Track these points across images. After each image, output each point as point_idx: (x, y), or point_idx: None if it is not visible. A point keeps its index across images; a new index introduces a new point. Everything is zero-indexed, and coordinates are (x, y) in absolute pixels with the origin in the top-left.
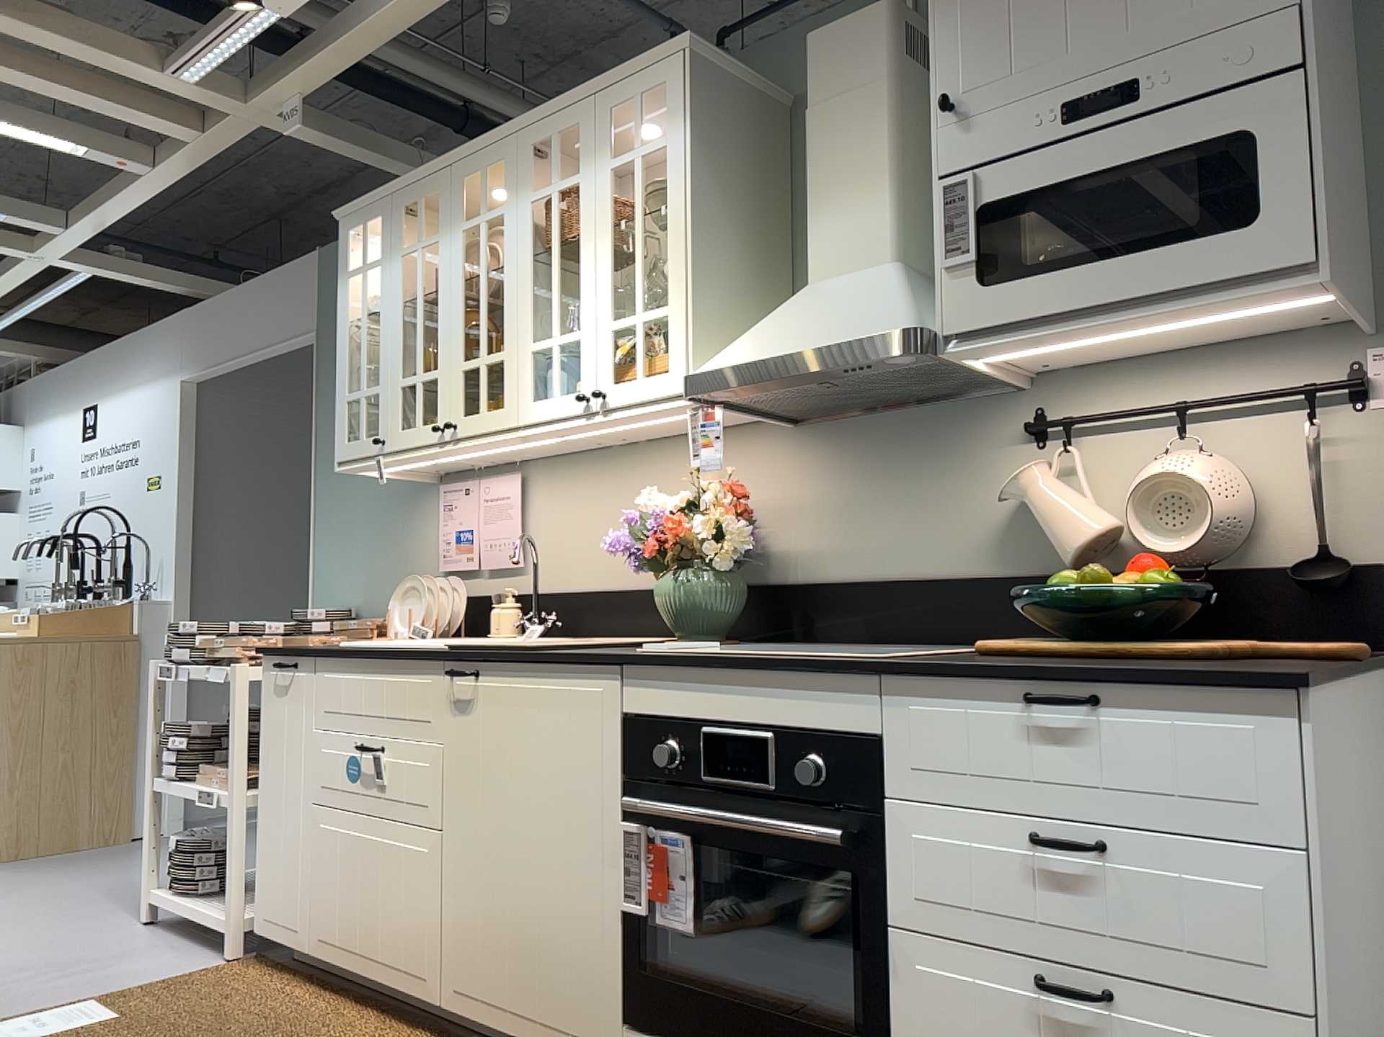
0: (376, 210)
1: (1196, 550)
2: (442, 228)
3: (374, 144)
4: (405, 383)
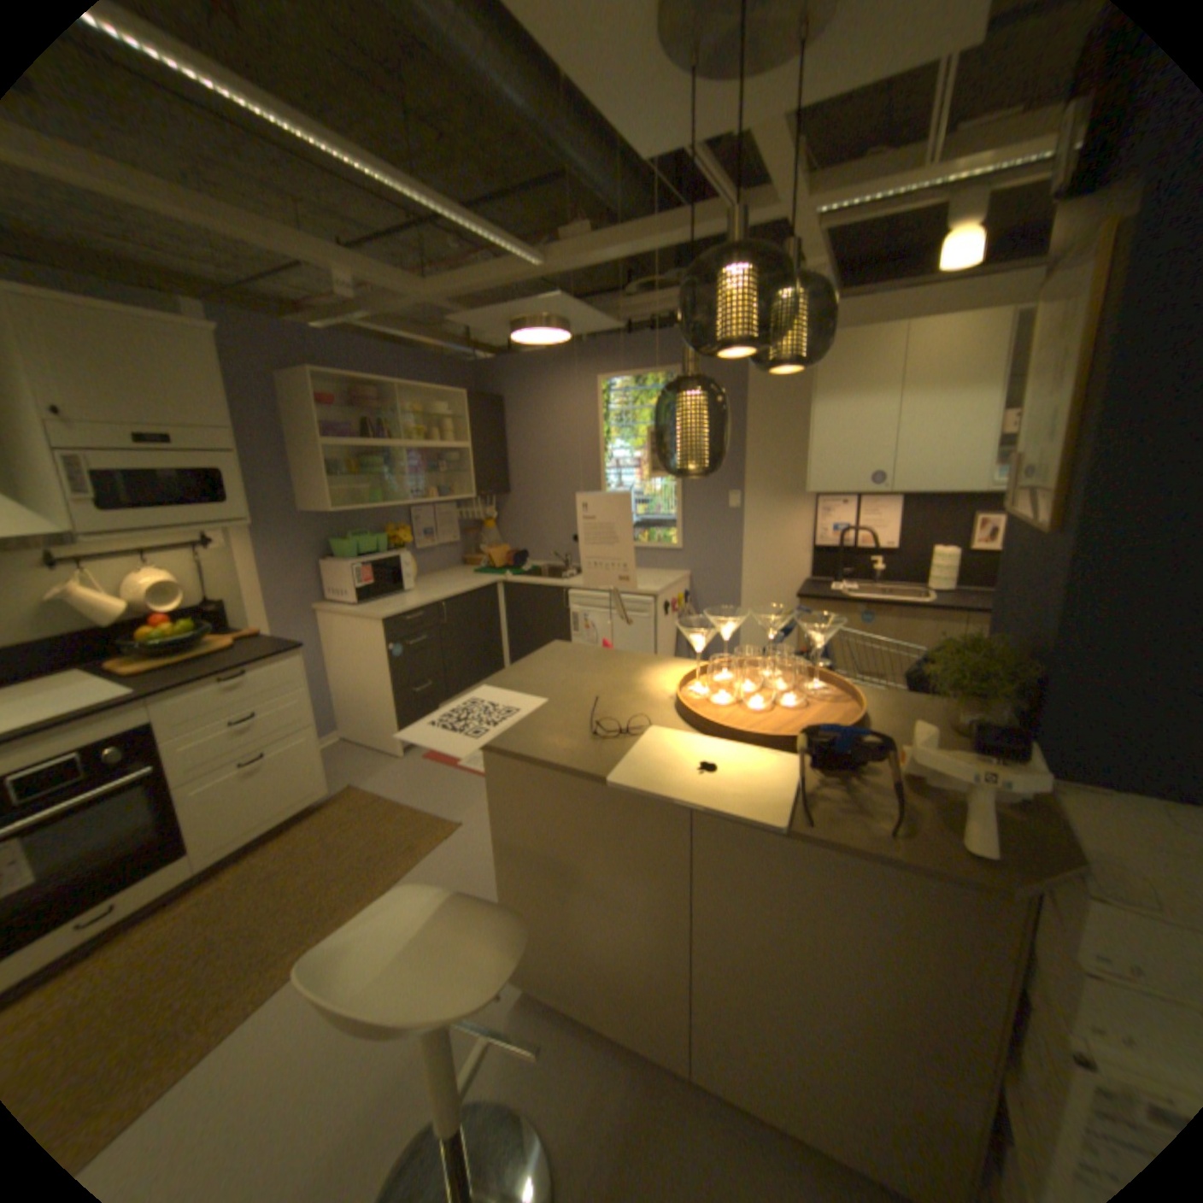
0: None
1: (169, 607)
2: None
3: None
4: None
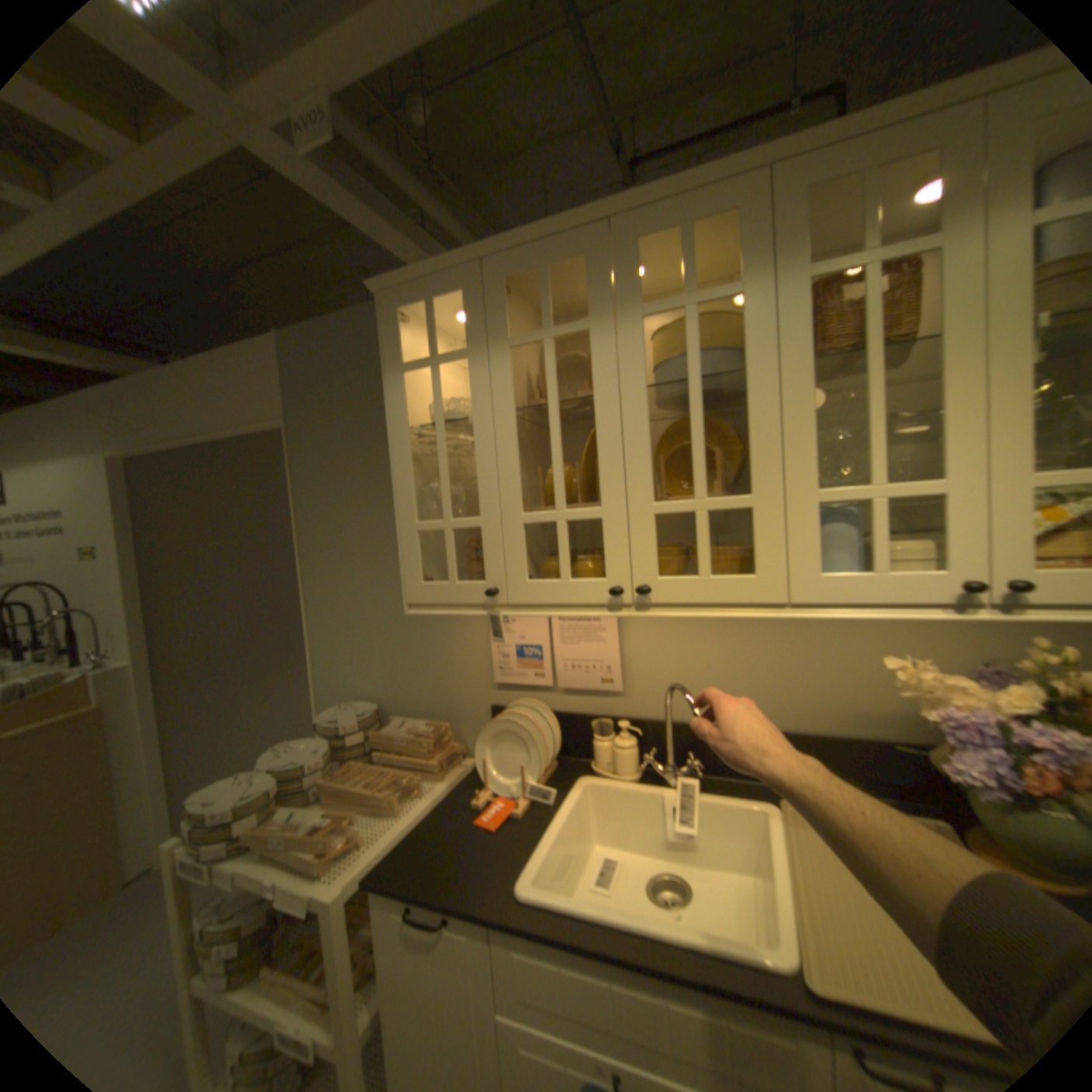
0: (446, 279)
1: None
2: (595, 309)
3: (375, 200)
4: (534, 521)
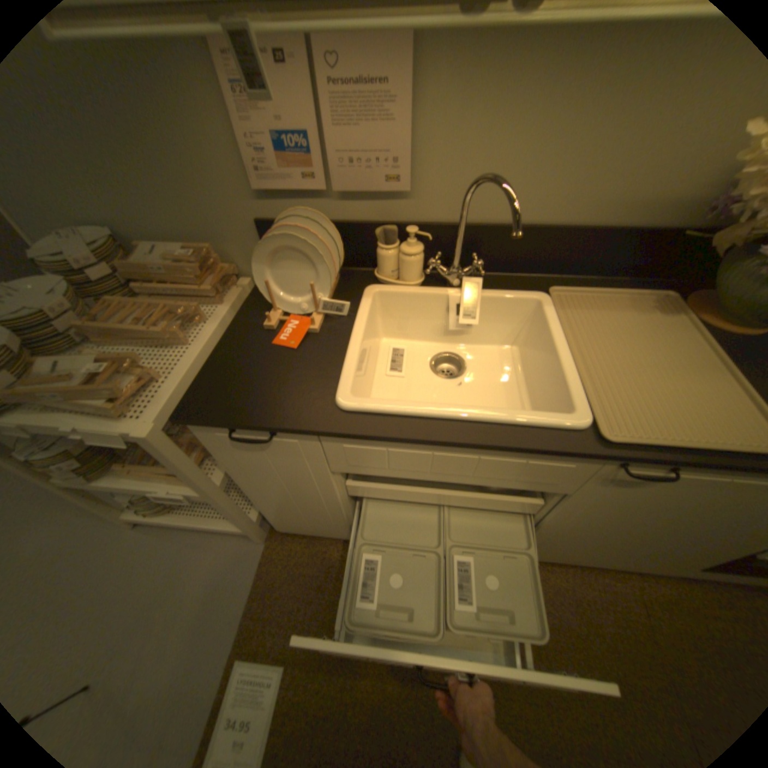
0: None
1: None
2: None
3: None
4: None
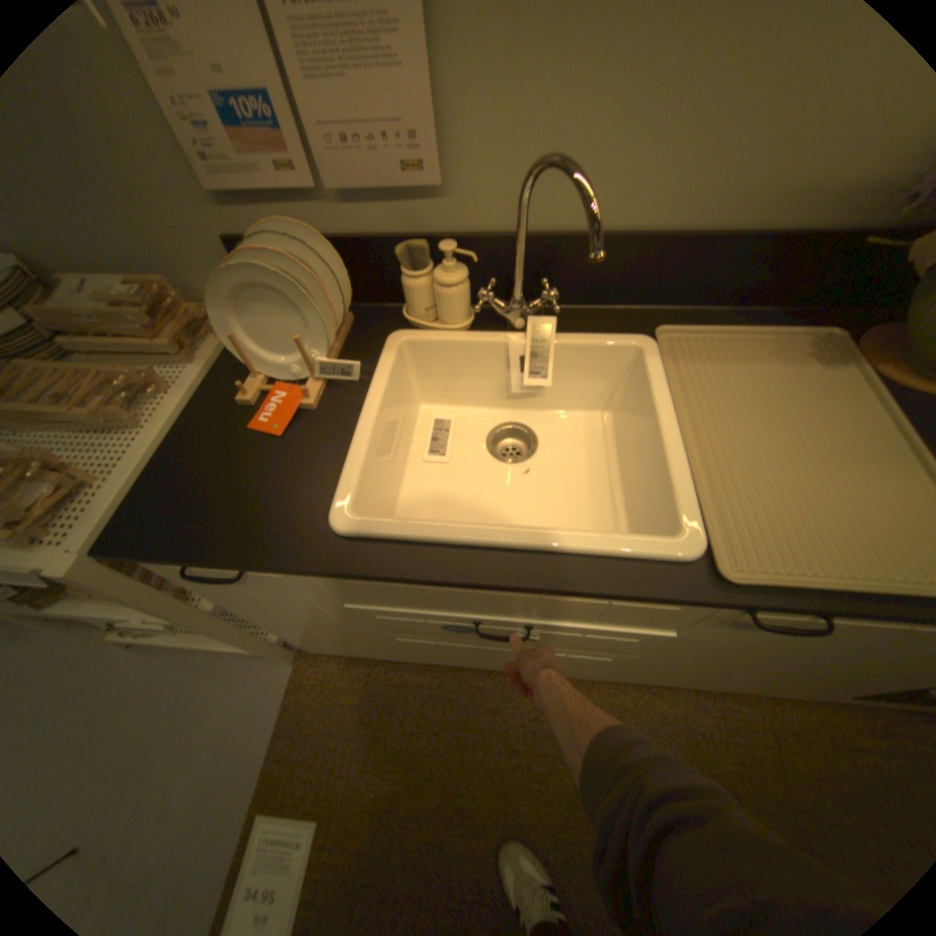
0: None
1: None
2: None
3: None
4: None
